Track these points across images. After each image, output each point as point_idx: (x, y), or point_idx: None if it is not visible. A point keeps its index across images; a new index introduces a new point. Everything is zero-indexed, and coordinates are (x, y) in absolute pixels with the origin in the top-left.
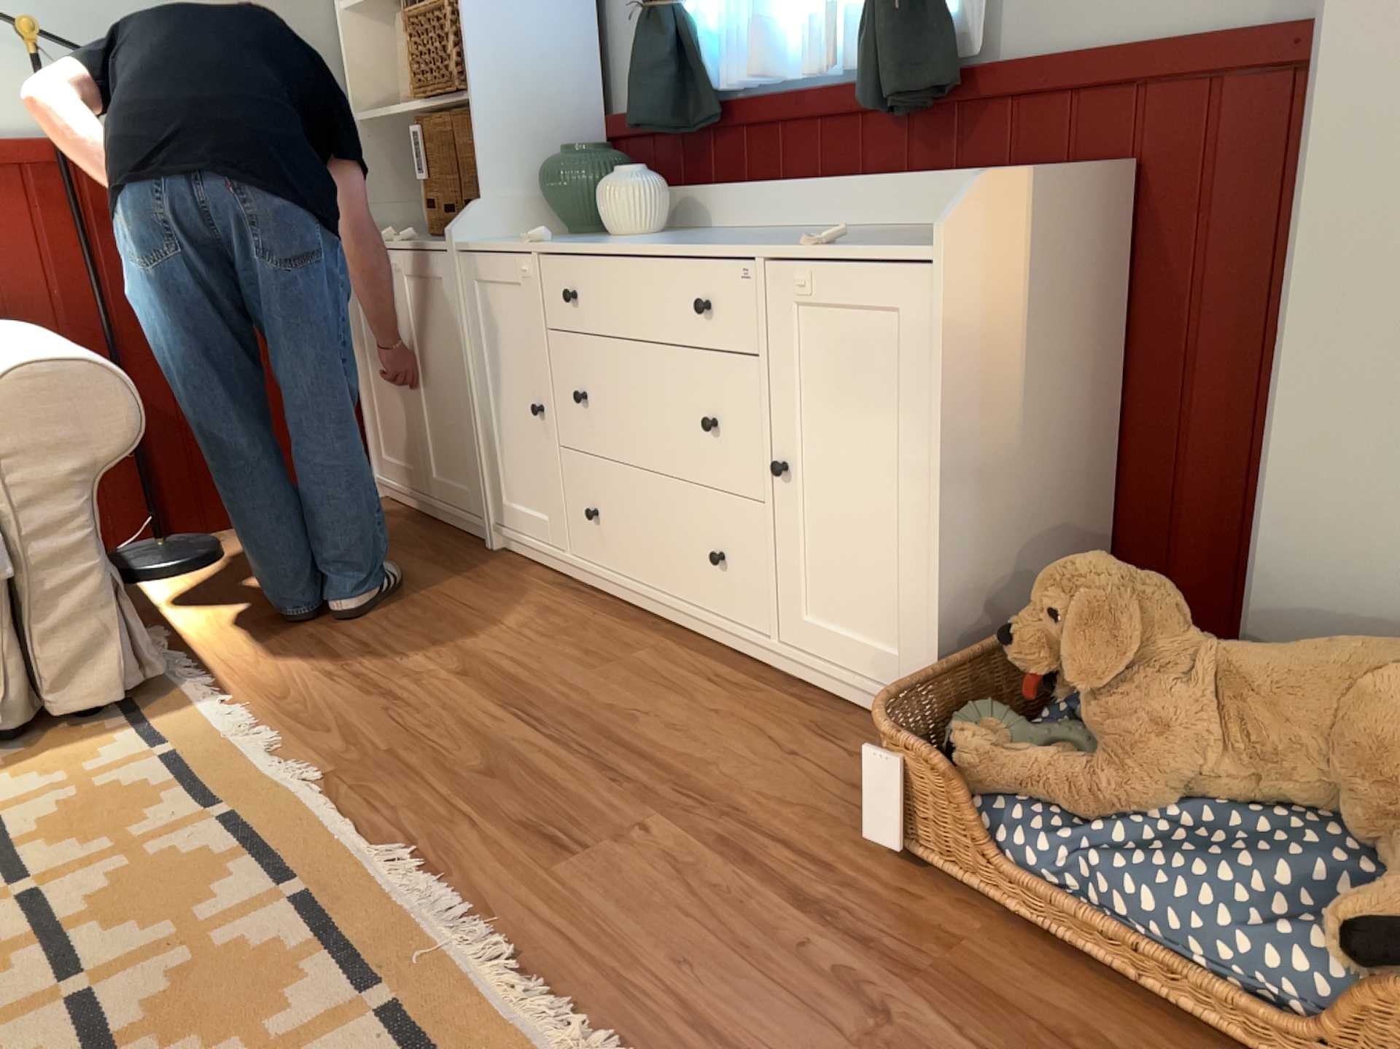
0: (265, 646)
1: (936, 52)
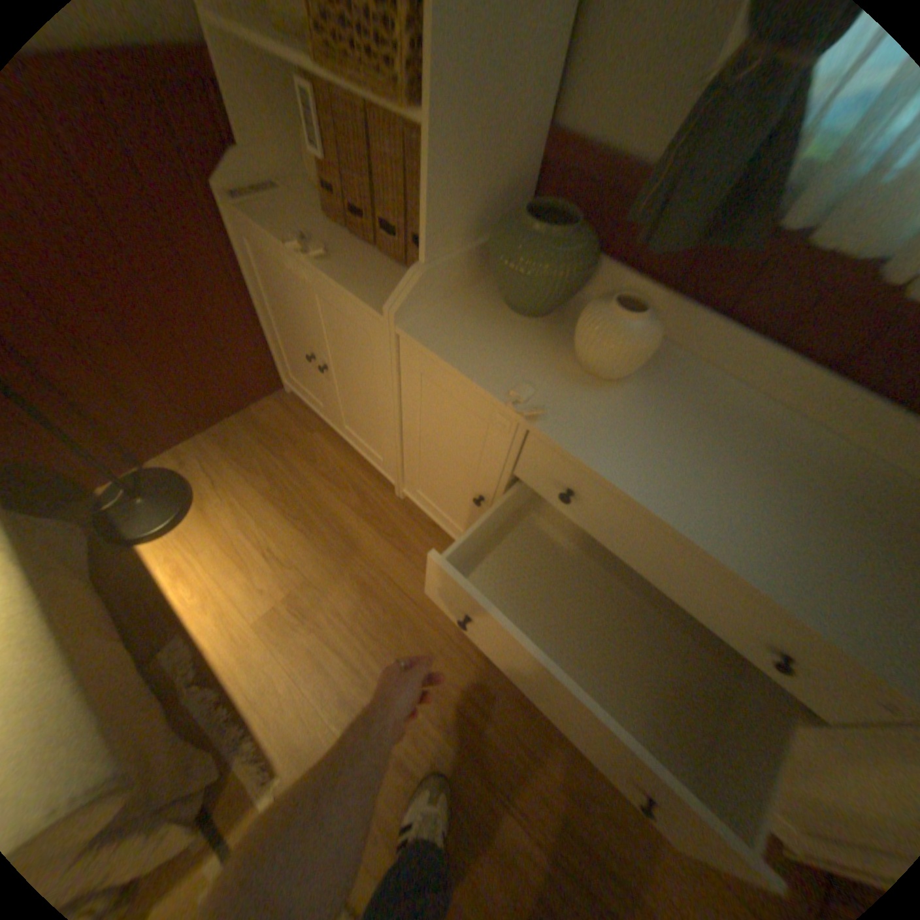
0: (276, 673)
1: None
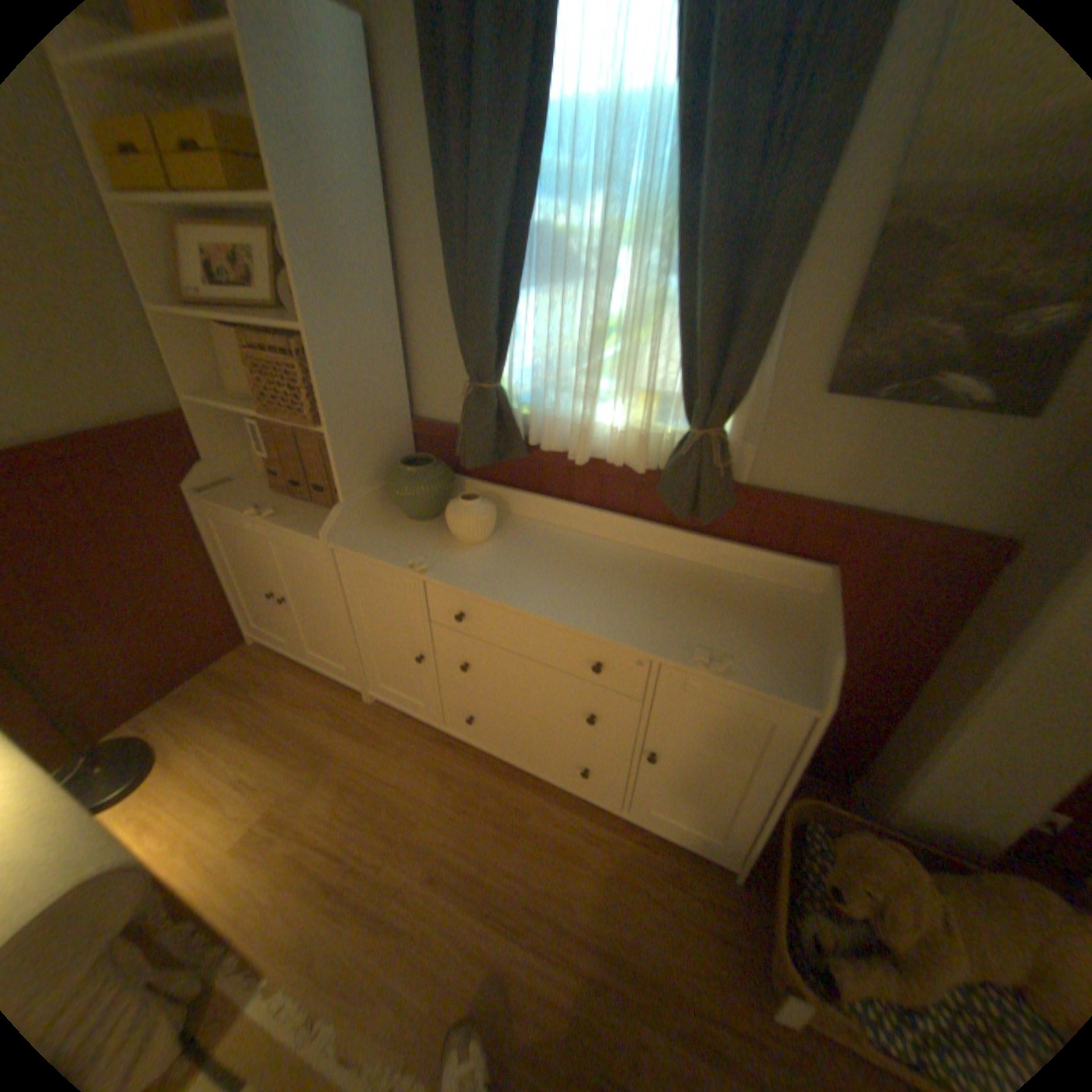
0: (257, 885)
1: (729, 486)
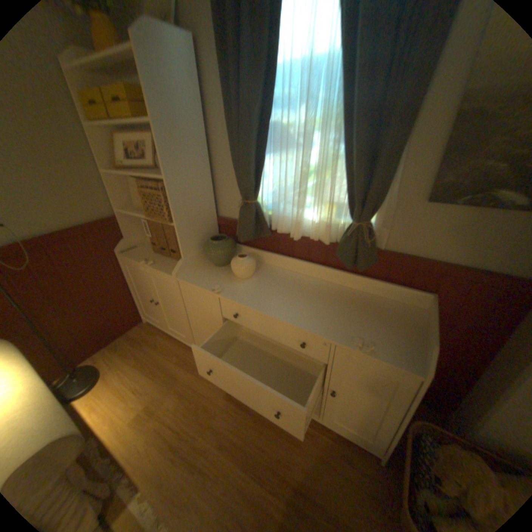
0: (138, 443)
1: (375, 251)
